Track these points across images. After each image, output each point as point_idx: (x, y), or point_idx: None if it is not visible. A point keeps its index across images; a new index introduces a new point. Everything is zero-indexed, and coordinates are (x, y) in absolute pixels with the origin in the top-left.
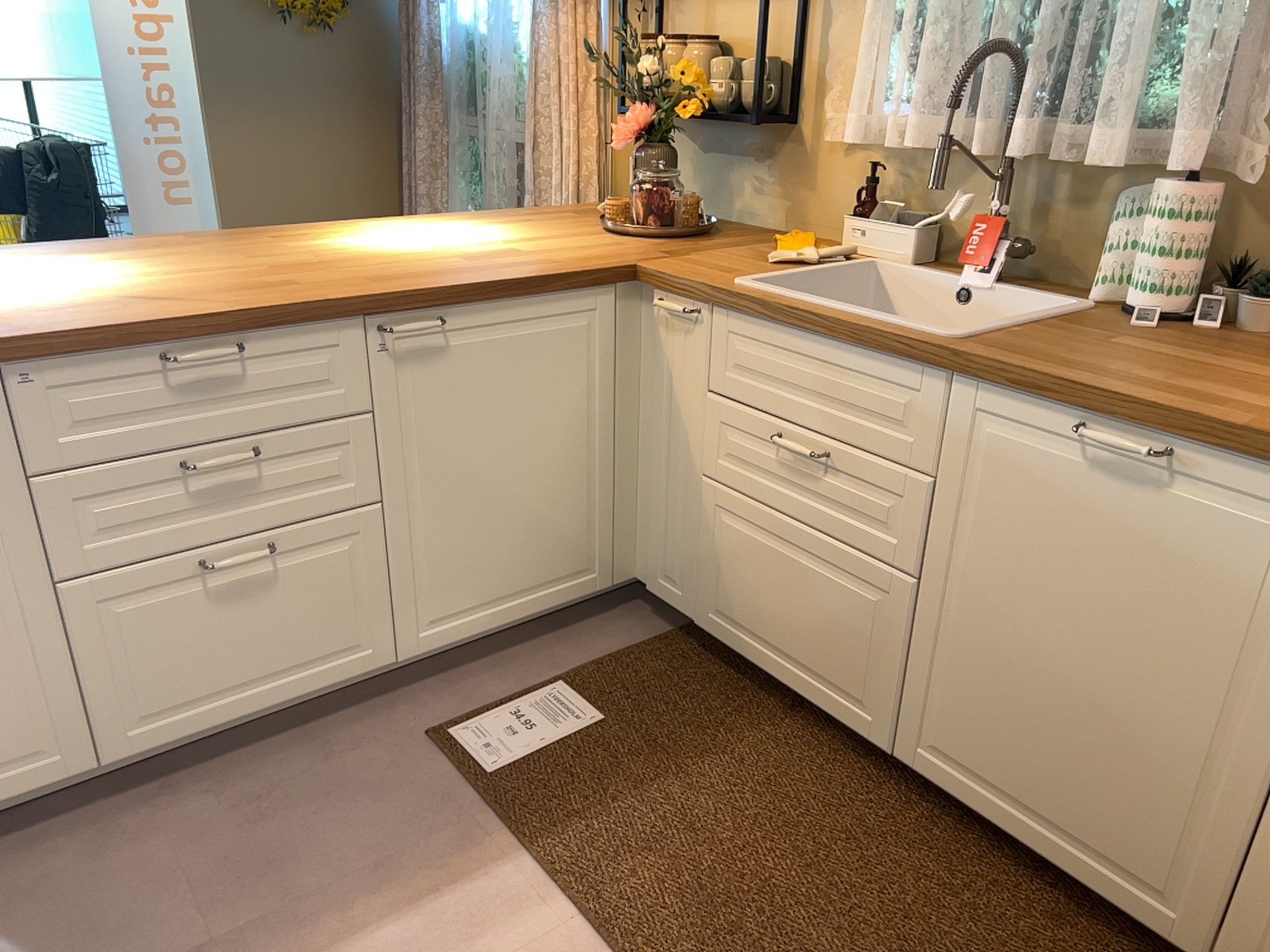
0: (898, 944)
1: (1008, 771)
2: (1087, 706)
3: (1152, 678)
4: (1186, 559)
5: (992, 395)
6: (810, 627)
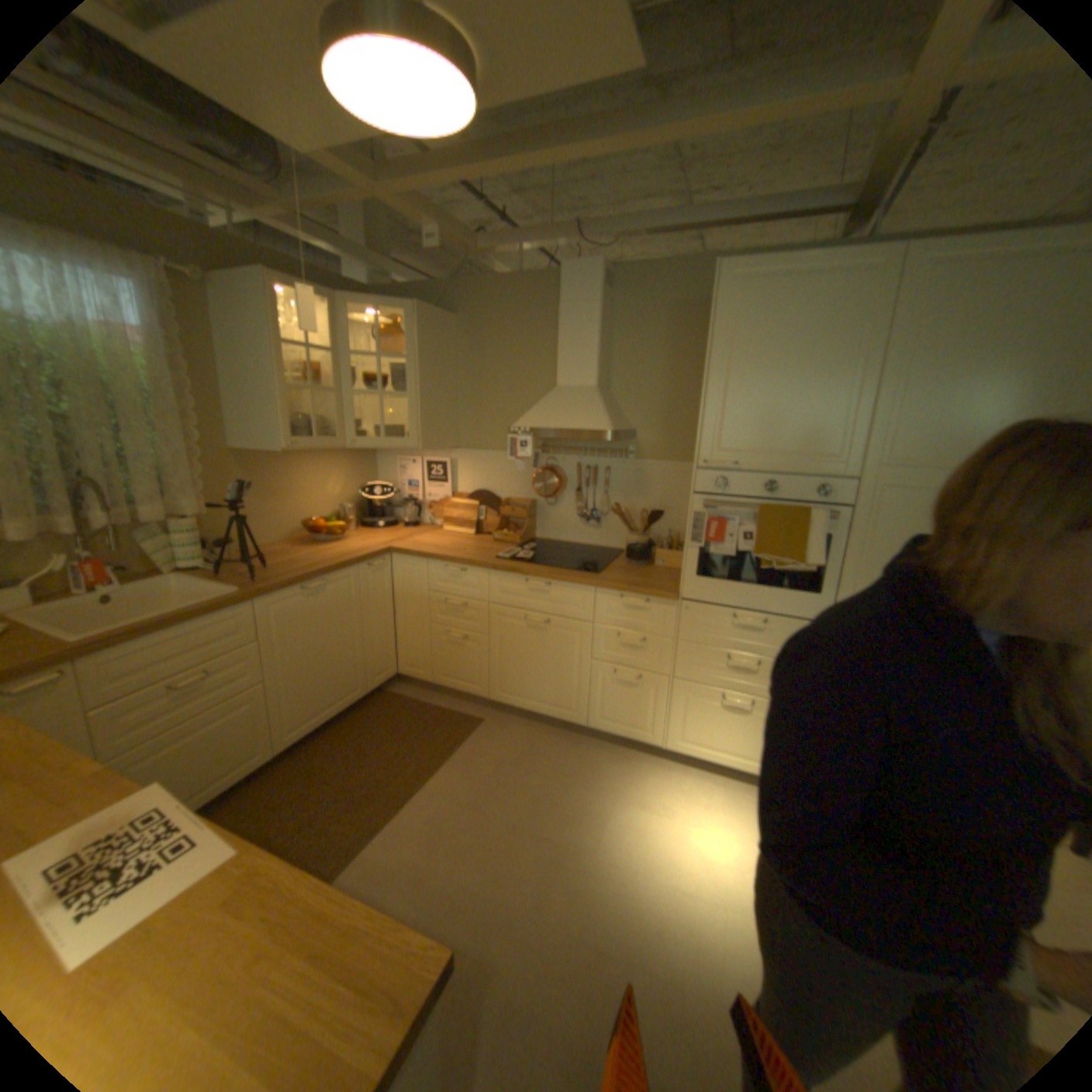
0: (359, 759)
1: (313, 708)
2: (326, 664)
3: (336, 640)
4: (333, 605)
5: (270, 599)
6: (217, 758)
